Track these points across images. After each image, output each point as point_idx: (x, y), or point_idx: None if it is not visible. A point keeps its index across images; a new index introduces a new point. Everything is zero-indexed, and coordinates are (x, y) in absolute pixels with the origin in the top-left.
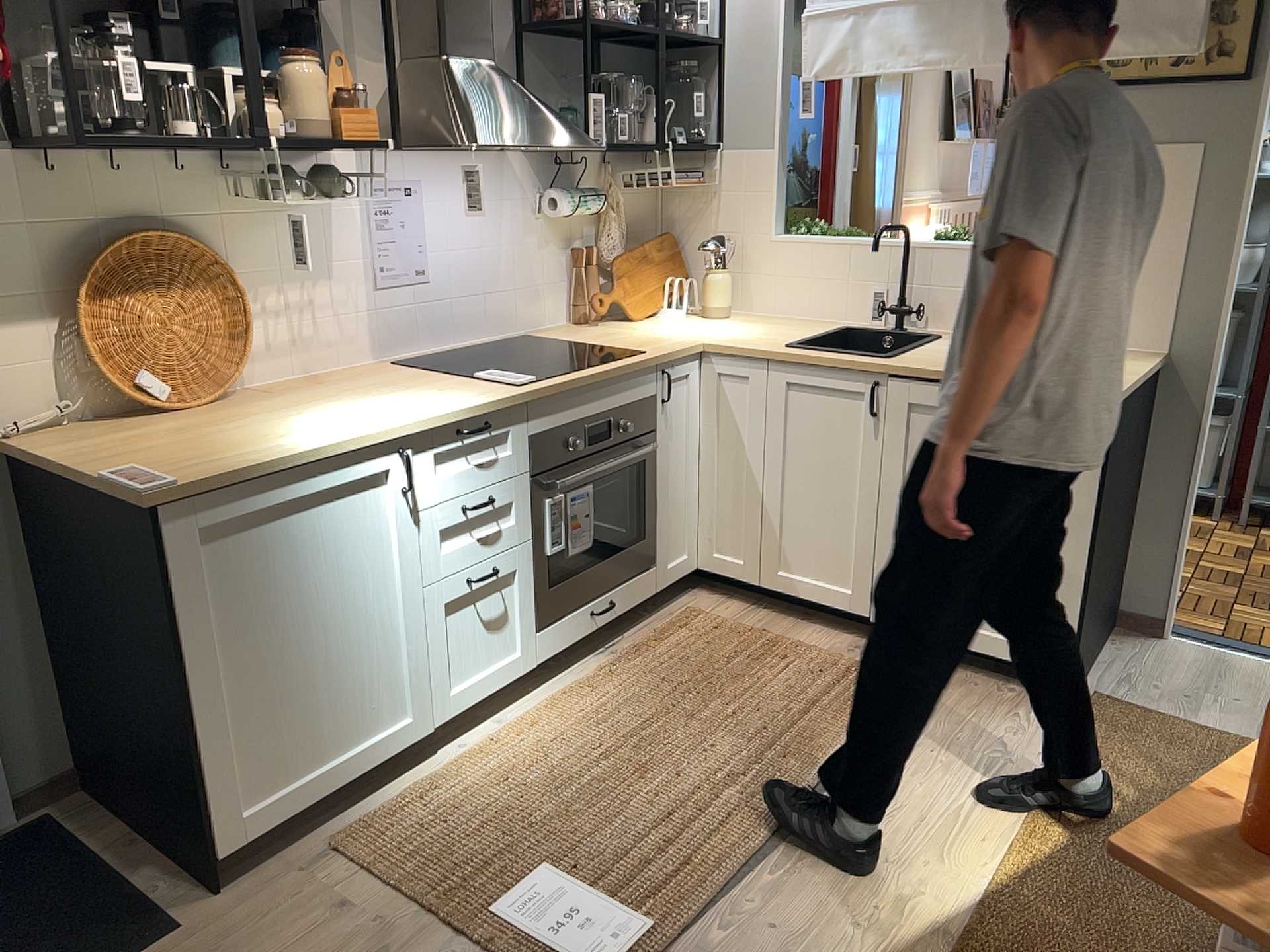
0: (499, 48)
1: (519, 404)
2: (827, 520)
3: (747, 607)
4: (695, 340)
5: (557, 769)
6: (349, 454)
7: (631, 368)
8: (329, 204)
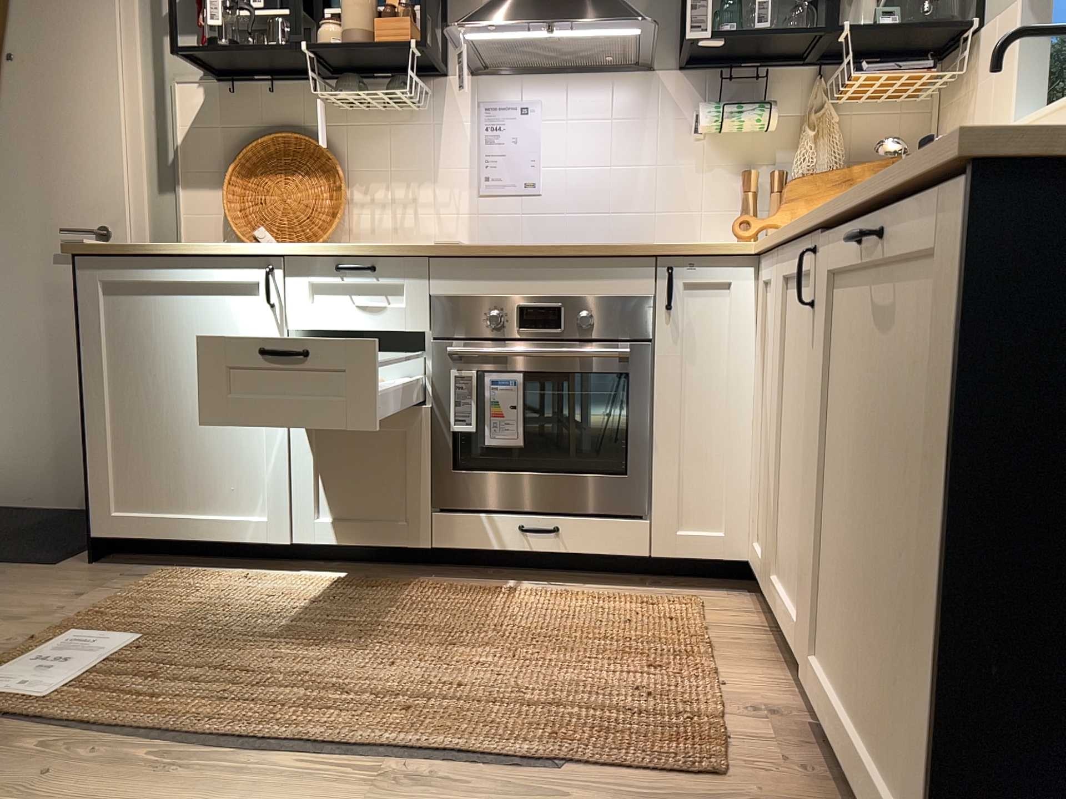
0: None
1: (415, 258)
2: (800, 496)
3: (761, 626)
4: (752, 245)
5: (299, 613)
6: (219, 258)
7: (595, 251)
8: (438, 119)
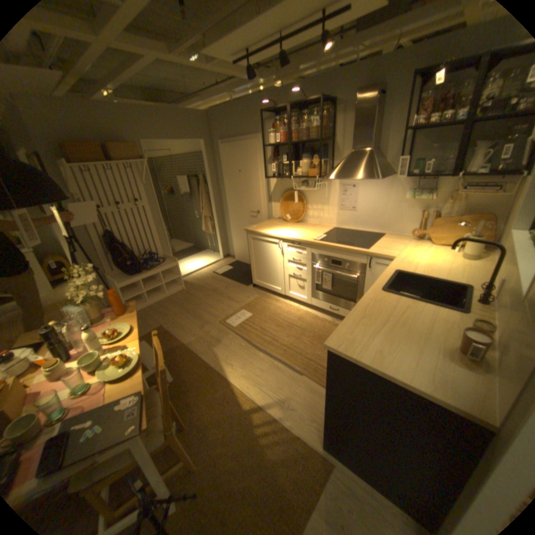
0: (402, 138)
1: (308, 243)
2: None
3: None
4: (396, 255)
5: (280, 314)
6: (270, 236)
7: (350, 250)
8: (330, 187)
